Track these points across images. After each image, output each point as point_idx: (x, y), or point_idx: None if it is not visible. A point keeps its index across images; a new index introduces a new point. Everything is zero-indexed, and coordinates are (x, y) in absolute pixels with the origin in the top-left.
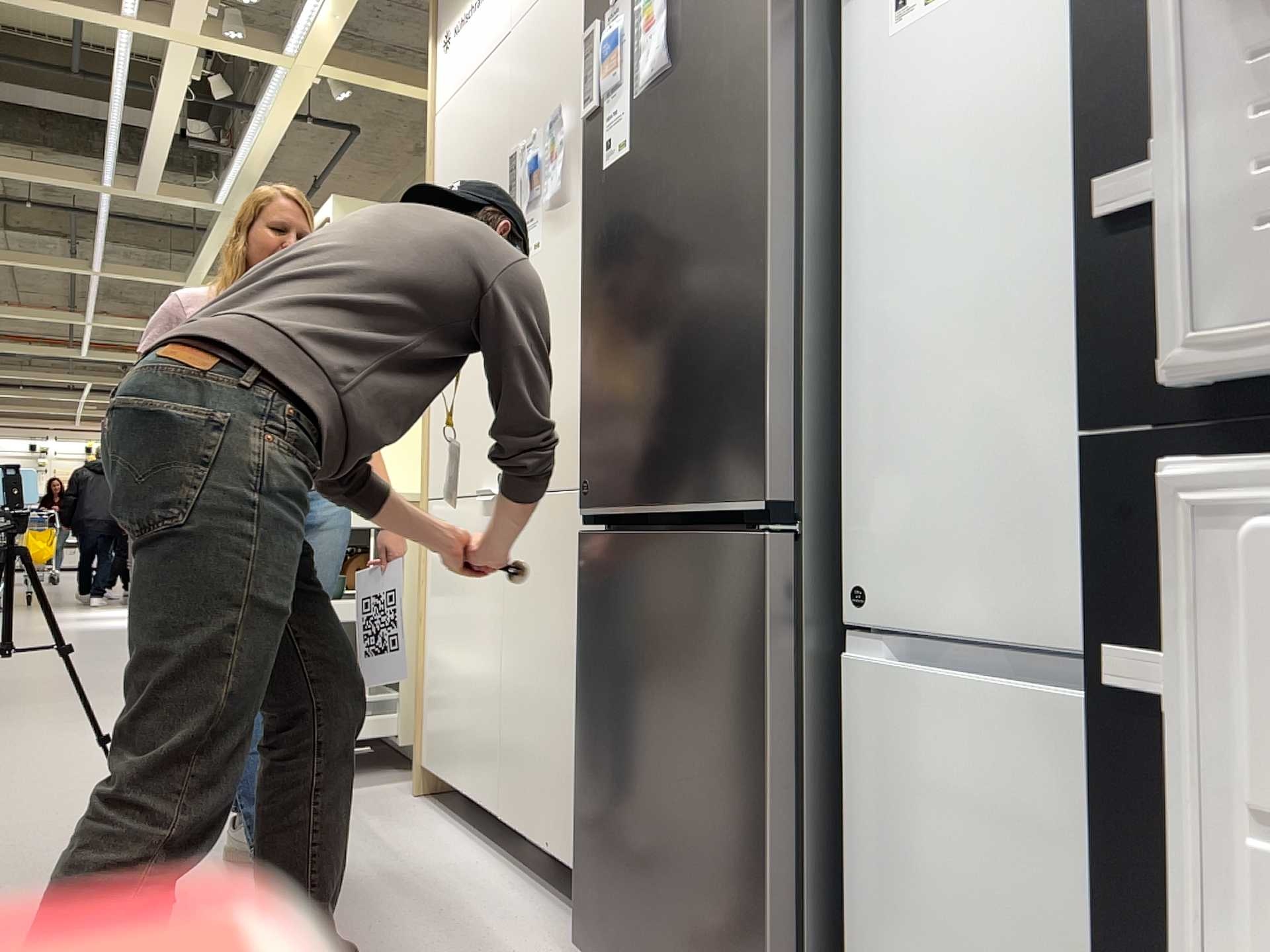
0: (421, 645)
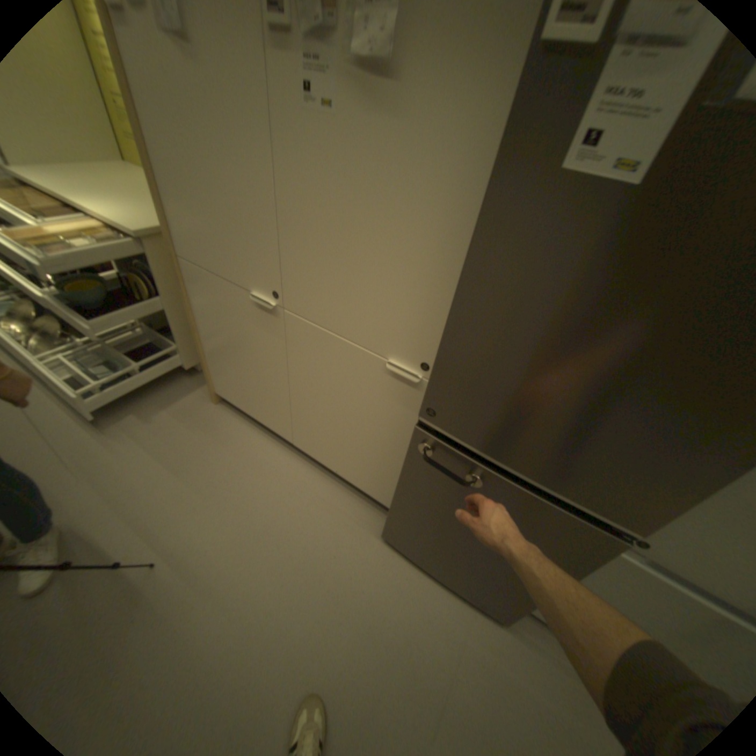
0: (200, 342)
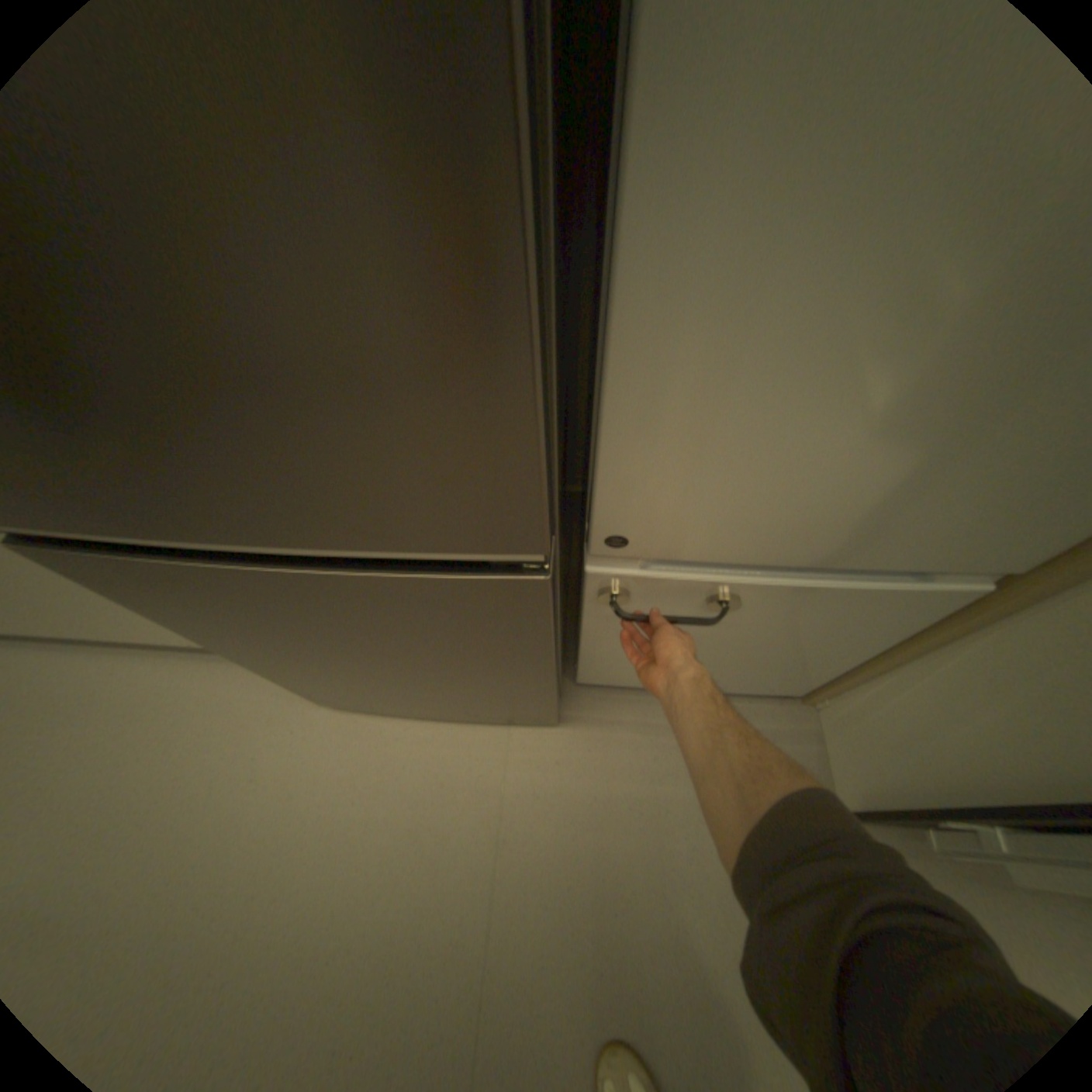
0: None
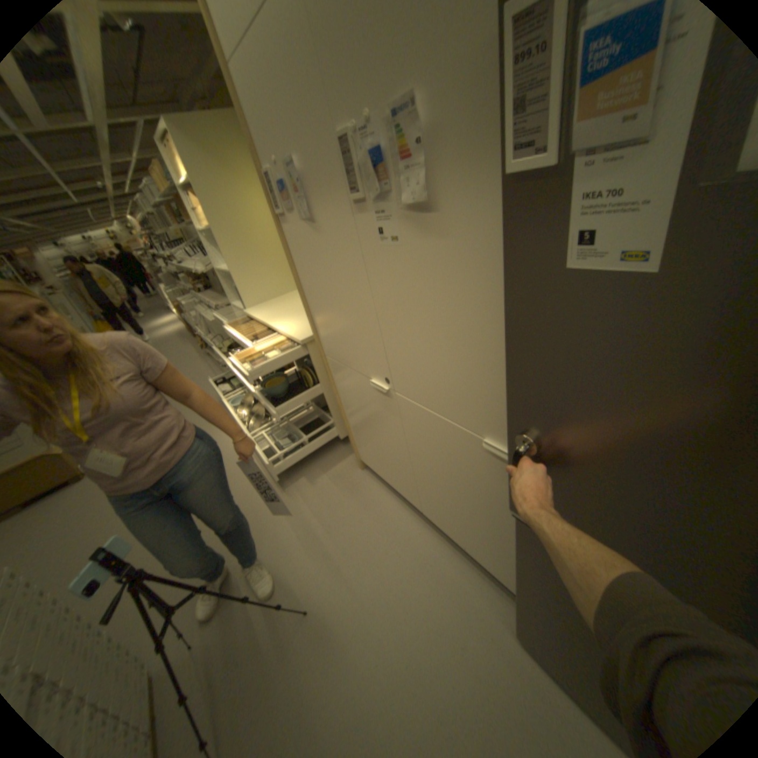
0: (345, 418)
